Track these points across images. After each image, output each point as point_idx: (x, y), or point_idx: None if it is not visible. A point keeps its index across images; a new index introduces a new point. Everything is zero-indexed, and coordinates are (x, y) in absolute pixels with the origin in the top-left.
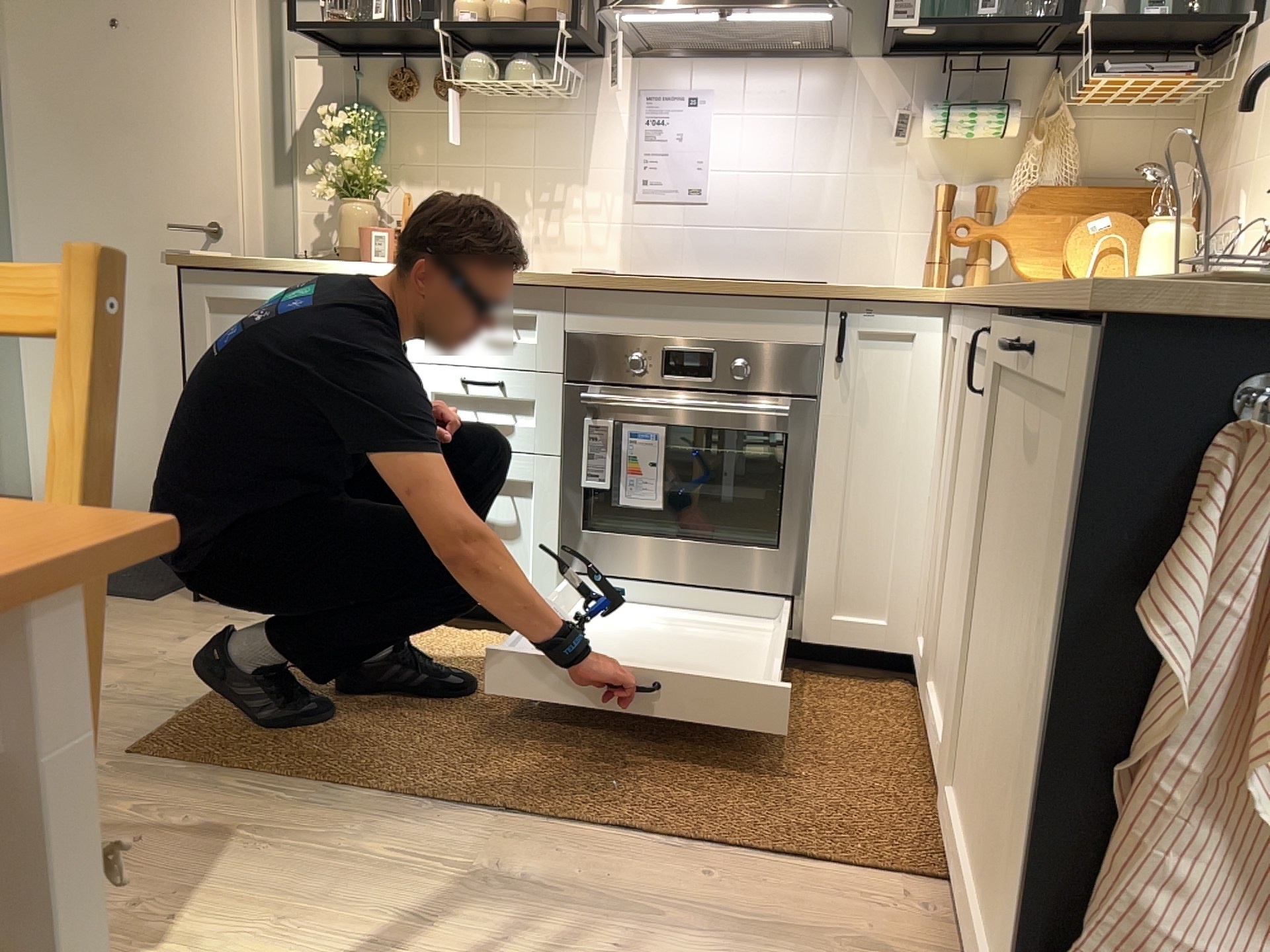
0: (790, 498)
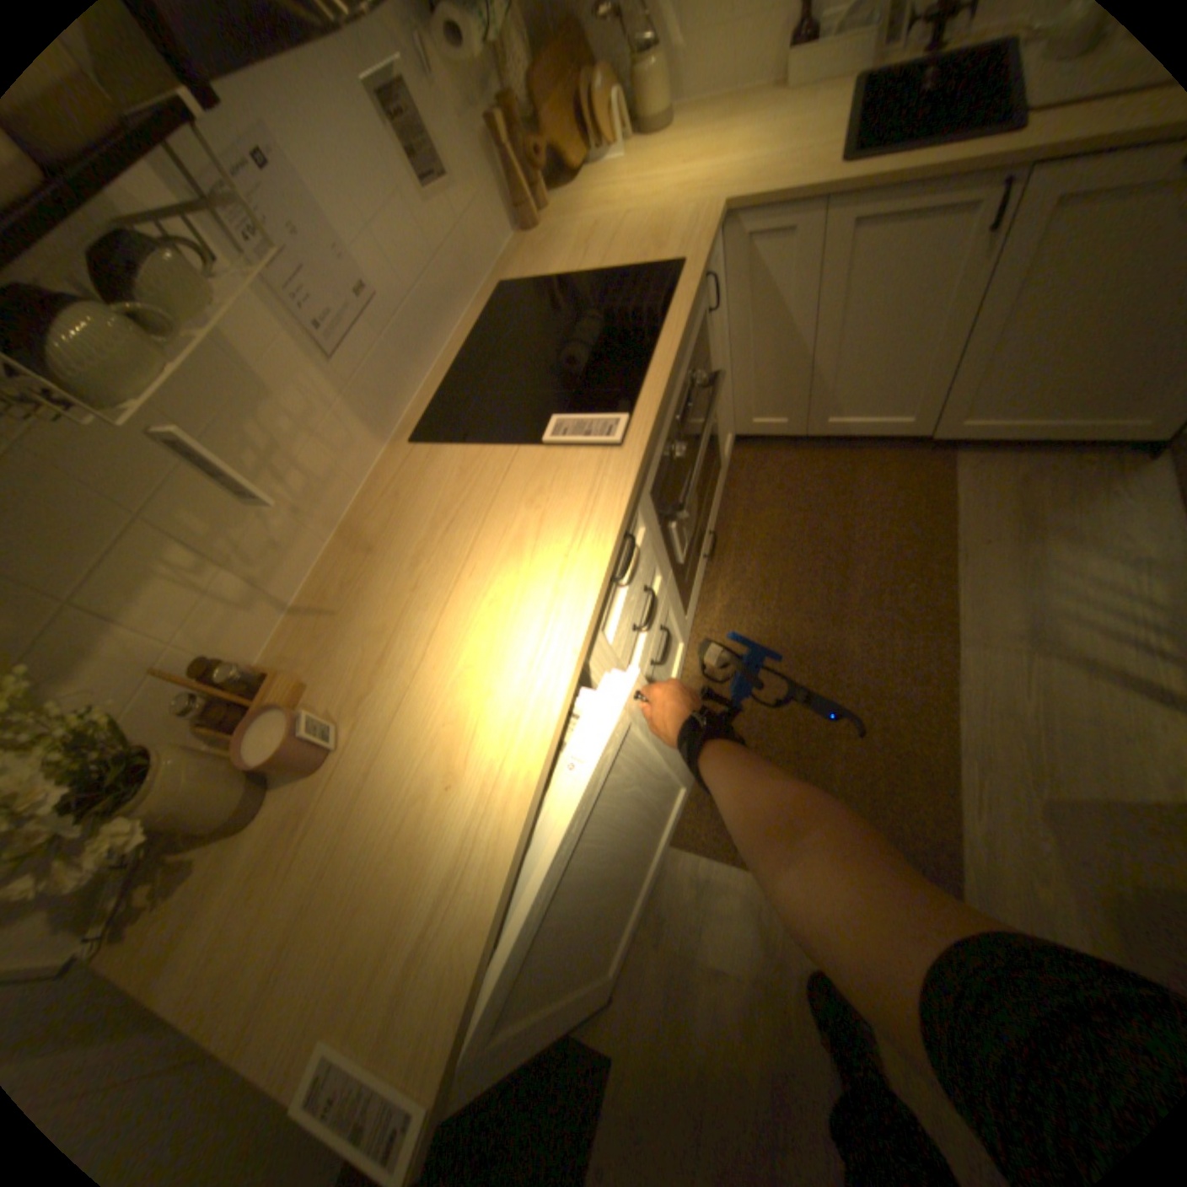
0: (710, 427)
